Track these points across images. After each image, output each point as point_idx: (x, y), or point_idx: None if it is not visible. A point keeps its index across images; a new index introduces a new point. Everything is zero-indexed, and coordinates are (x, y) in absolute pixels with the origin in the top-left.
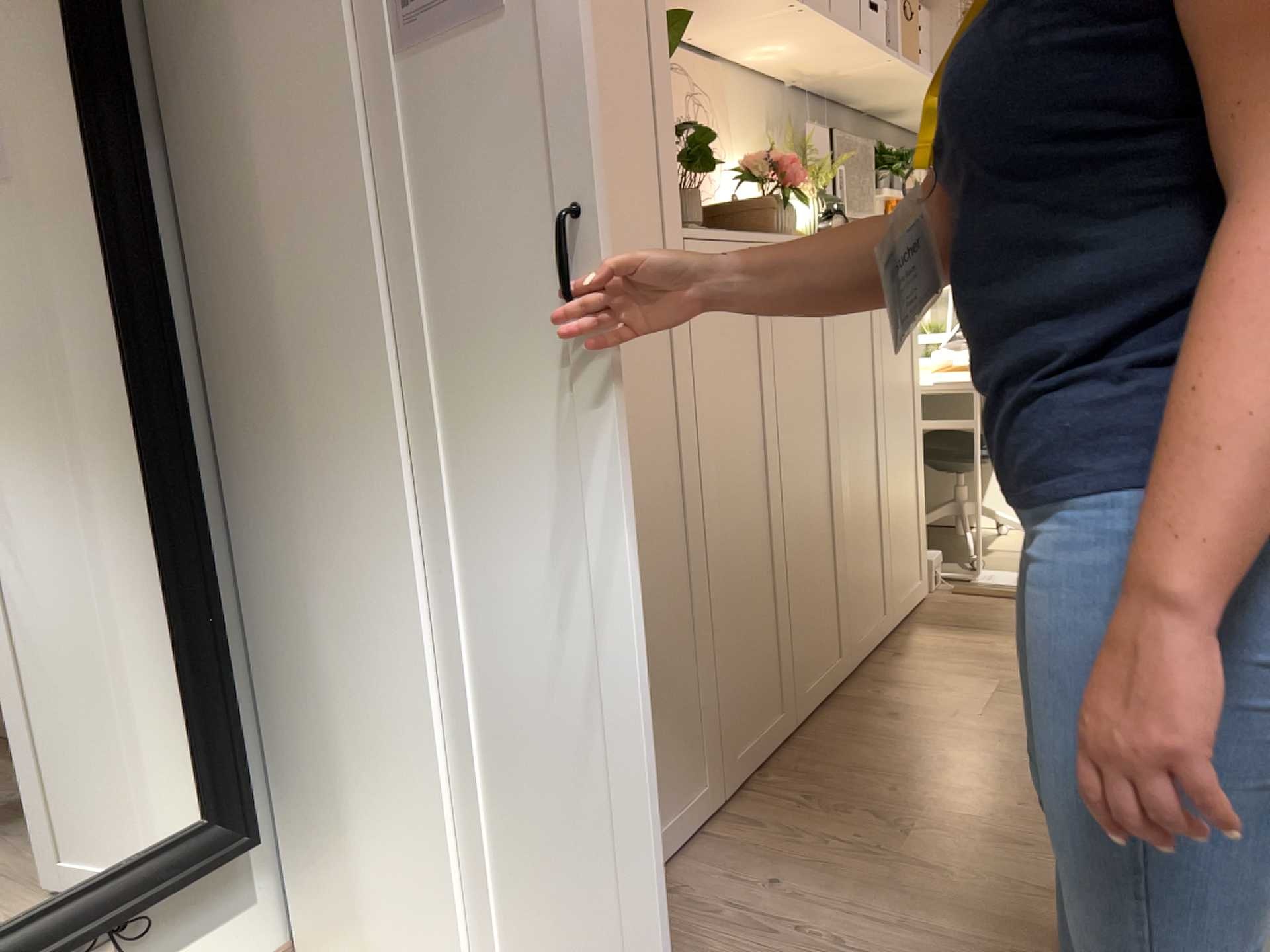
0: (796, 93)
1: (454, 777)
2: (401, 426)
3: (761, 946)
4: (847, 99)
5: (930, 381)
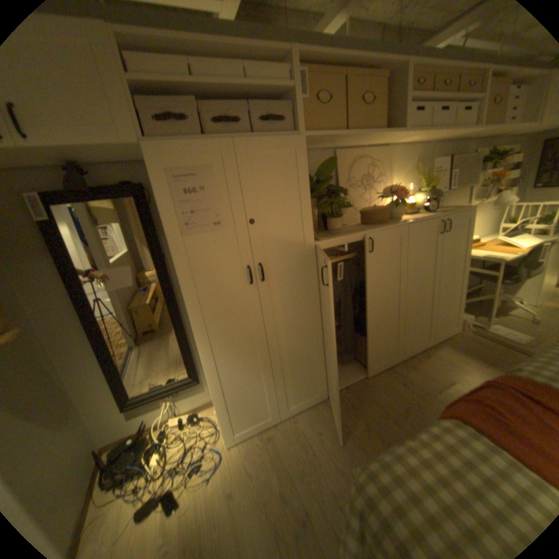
0: (439, 142)
1: (216, 395)
2: (192, 323)
3: (303, 452)
4: (470, 137)
5: (483, 255)
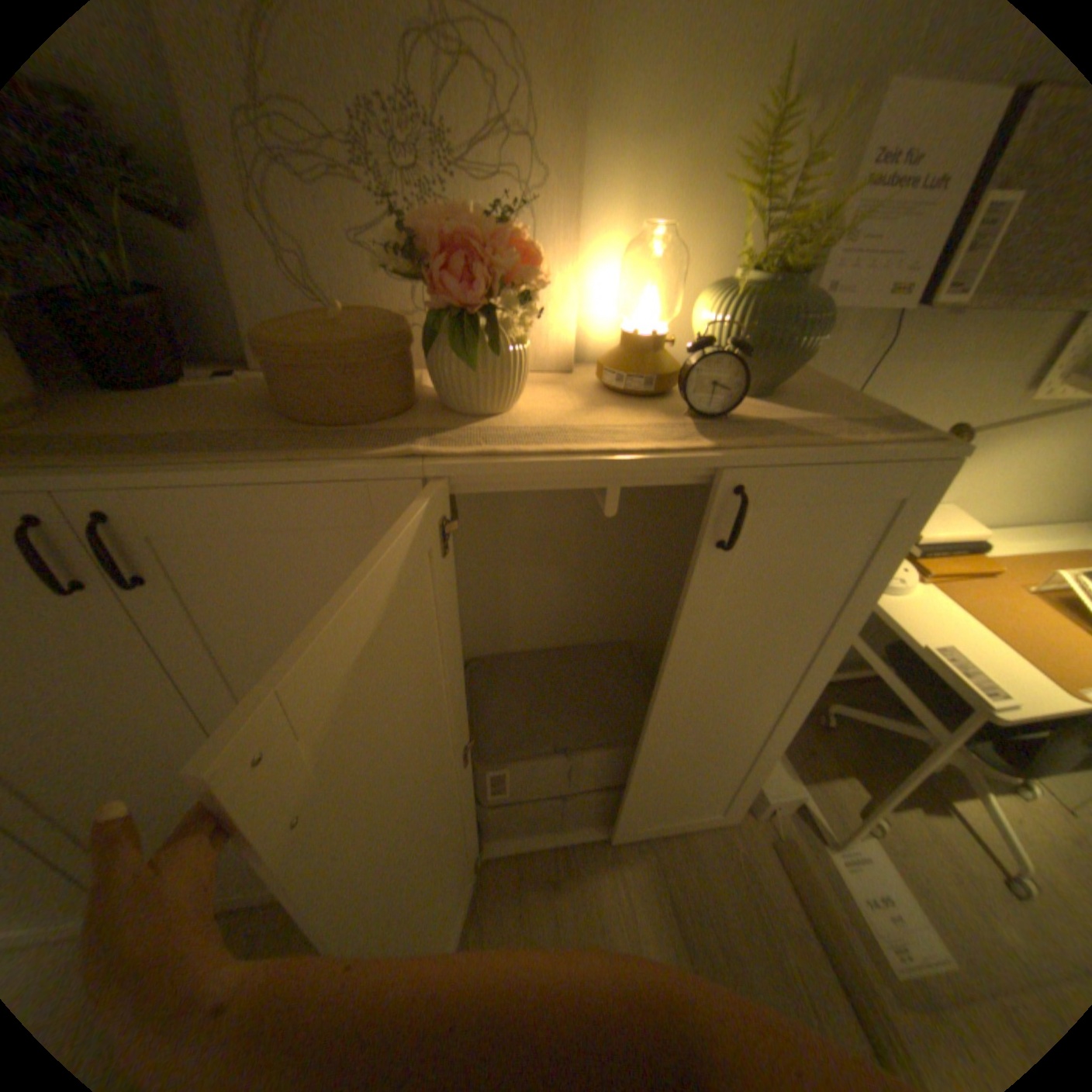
0: None
1: None
2: None
3: None
4: None
5: (936, 635)
